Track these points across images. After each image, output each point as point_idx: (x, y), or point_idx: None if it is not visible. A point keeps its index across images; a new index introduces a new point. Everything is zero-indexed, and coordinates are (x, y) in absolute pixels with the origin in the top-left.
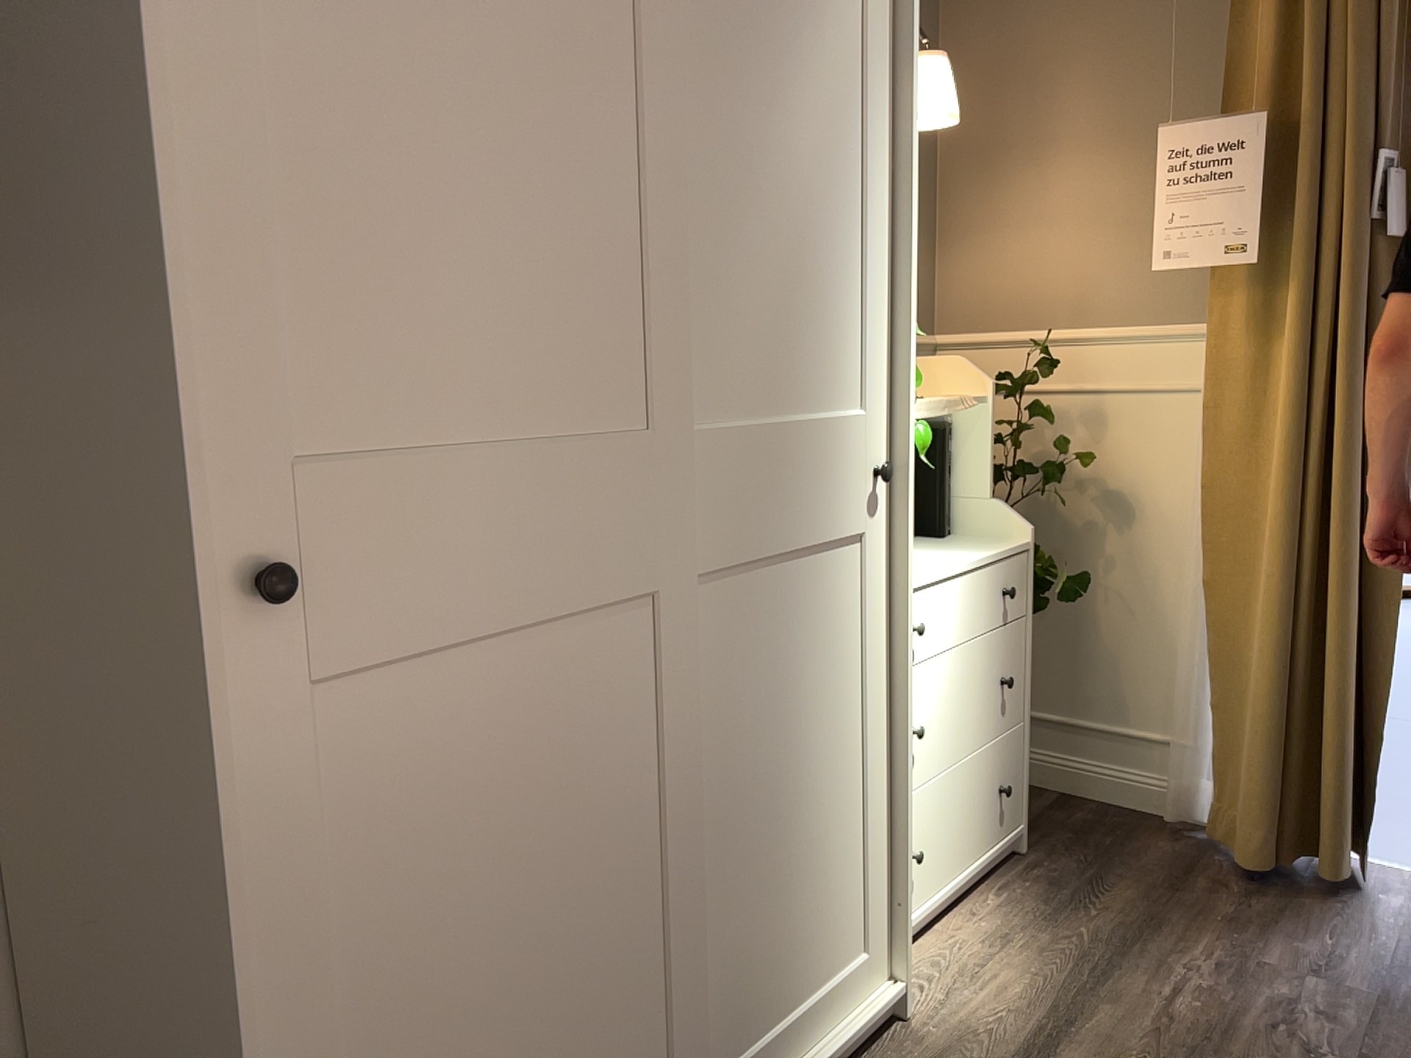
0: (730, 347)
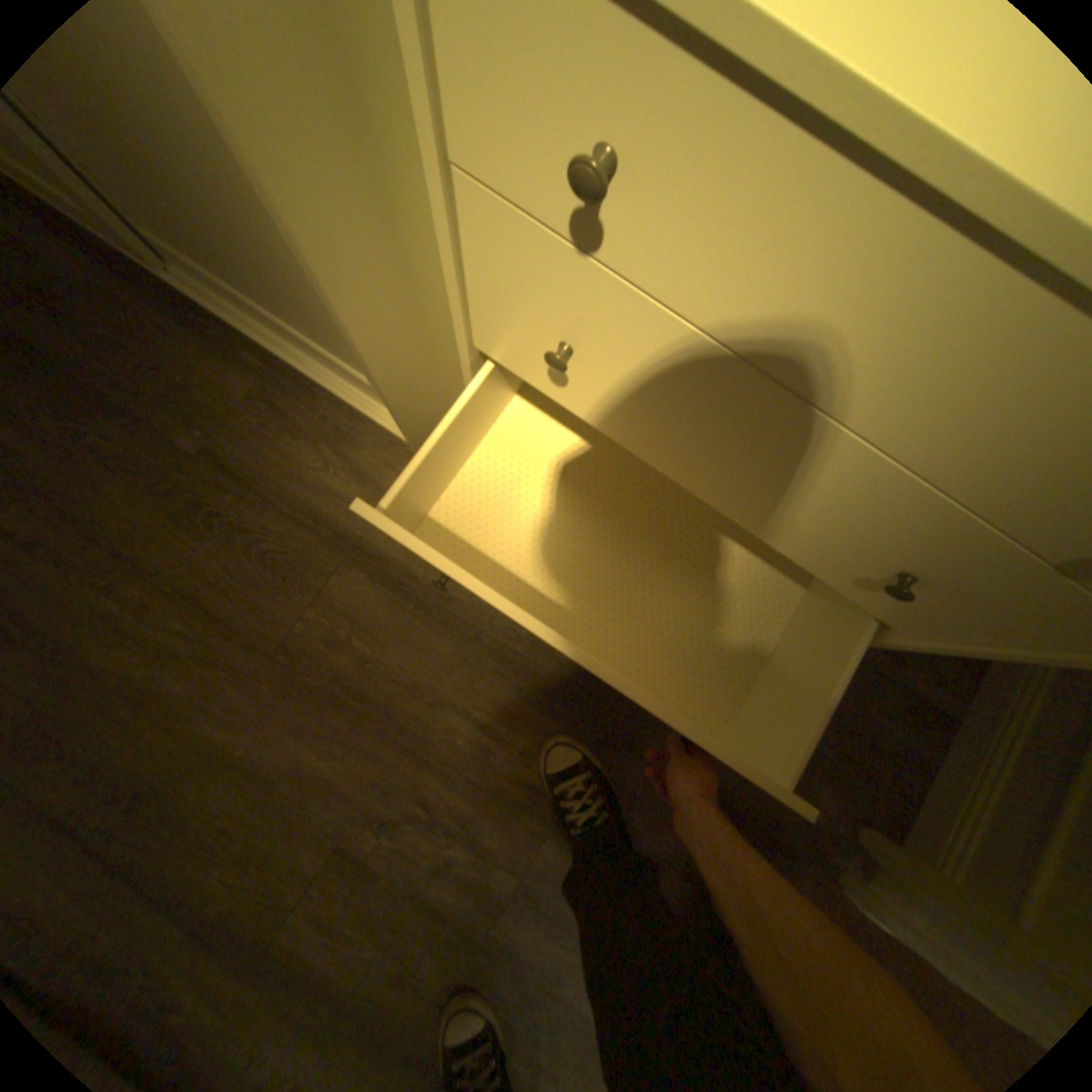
0: None
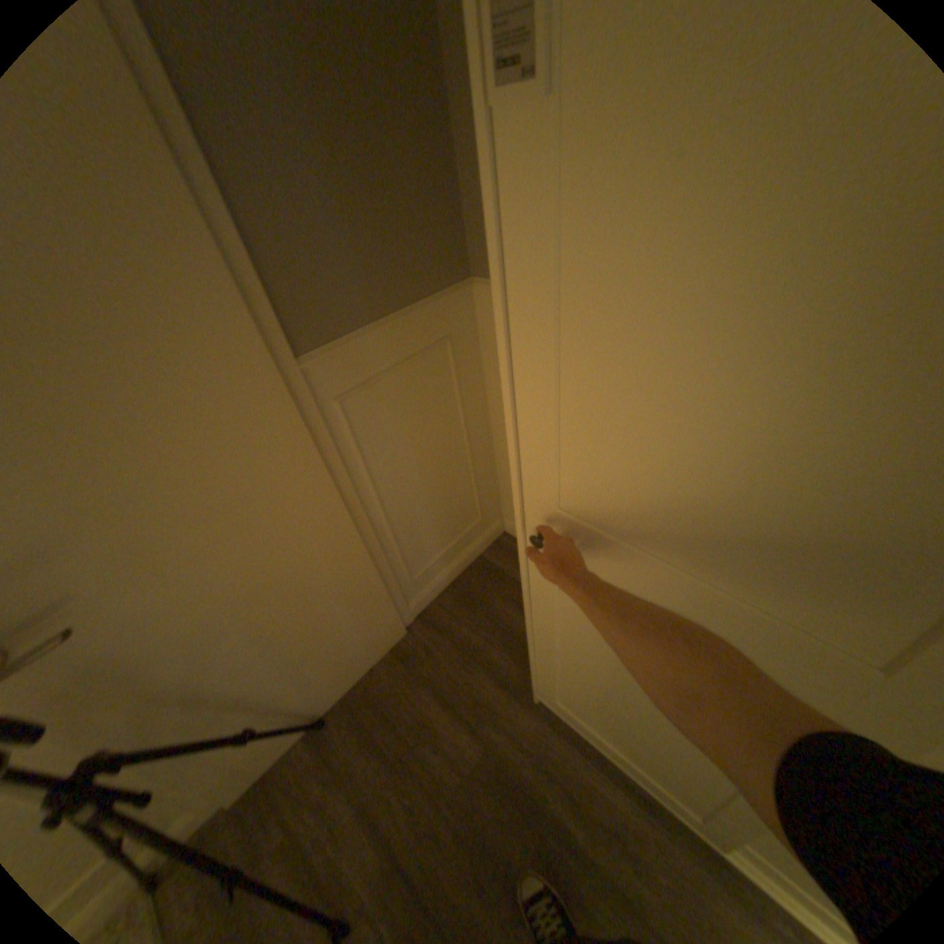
0: None
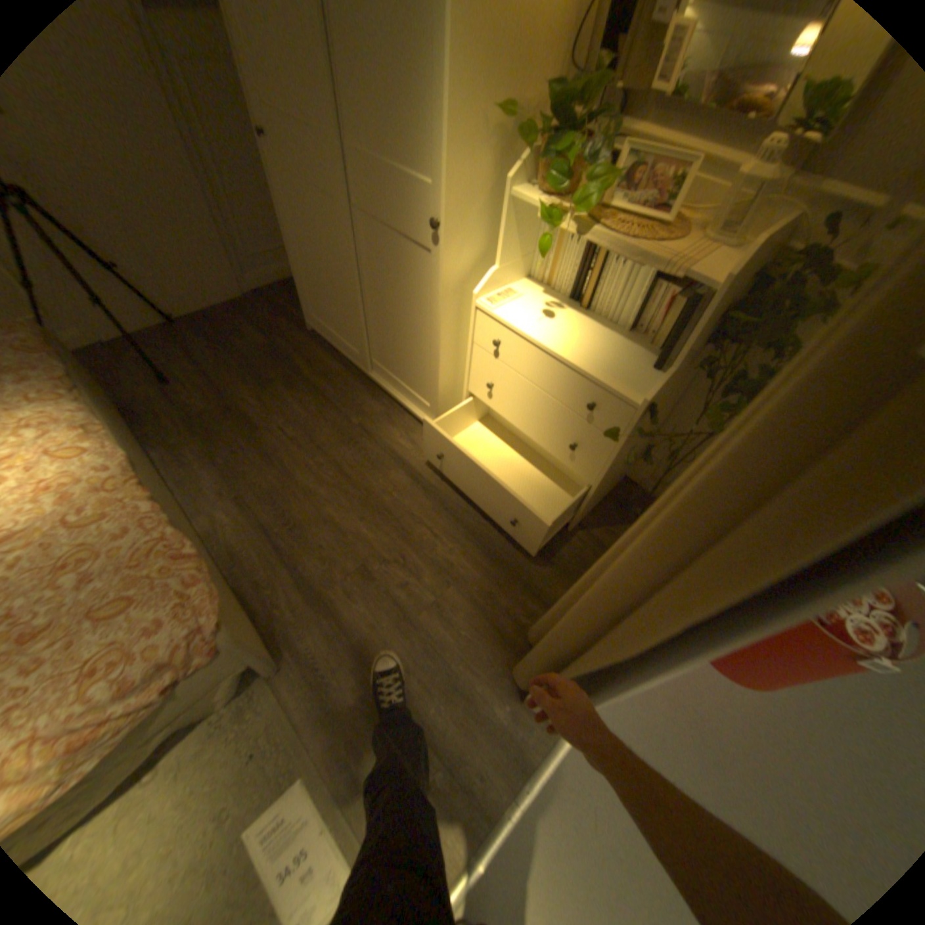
0: (360, 106)
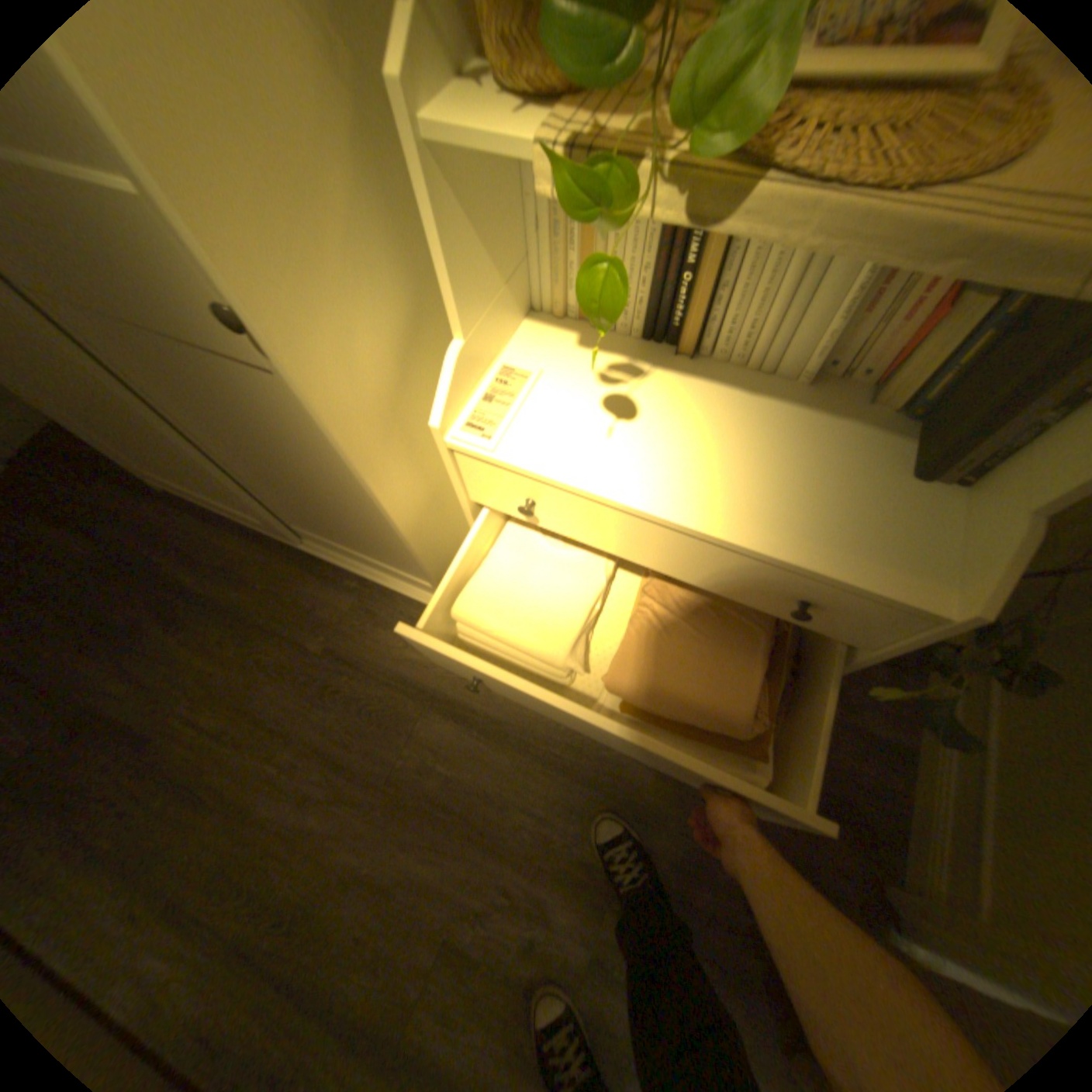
0: None
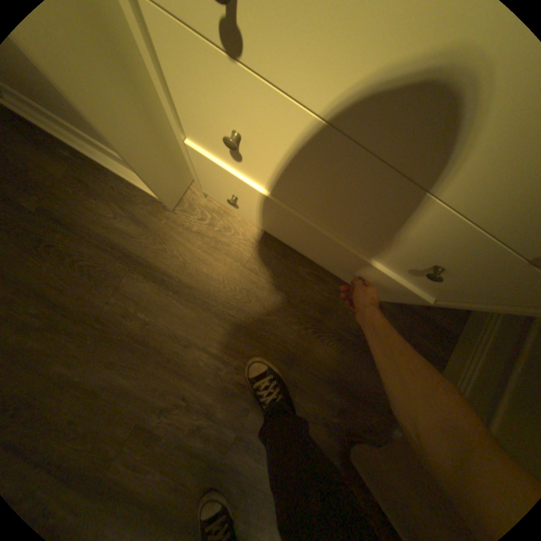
0: None
